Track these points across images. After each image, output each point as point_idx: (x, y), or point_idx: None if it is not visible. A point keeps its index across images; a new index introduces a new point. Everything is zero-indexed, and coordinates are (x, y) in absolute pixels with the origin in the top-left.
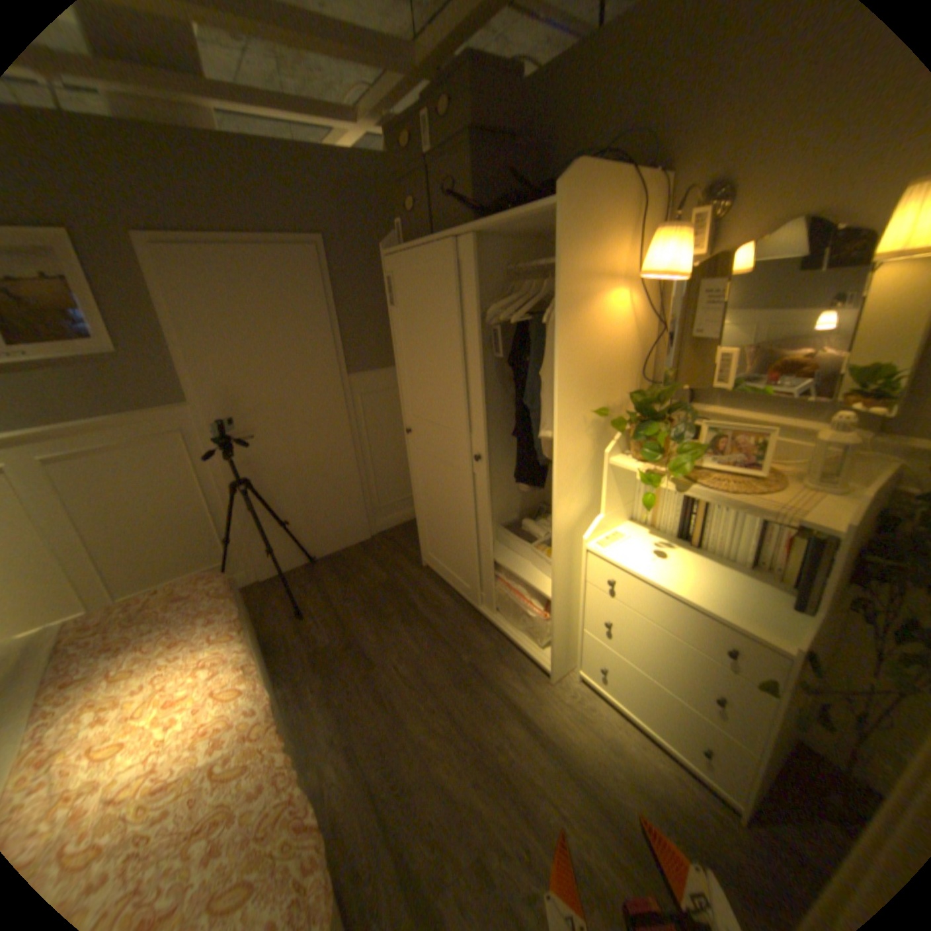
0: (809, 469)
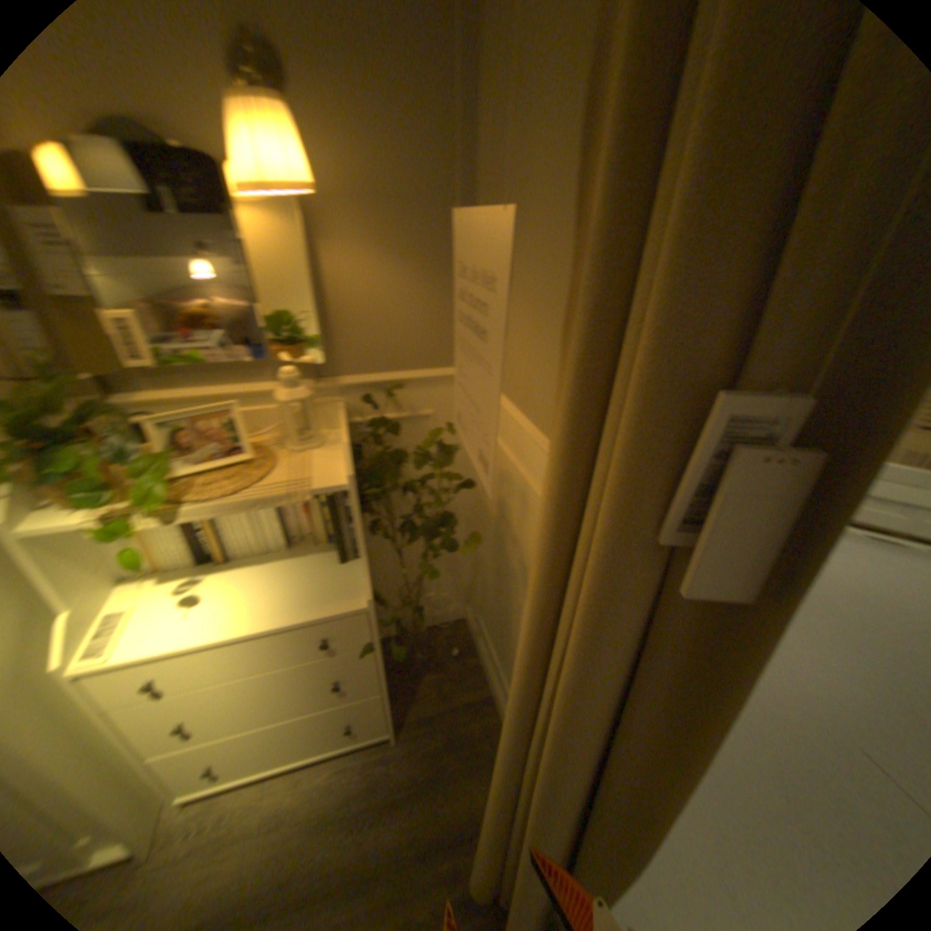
0: (279, 430)
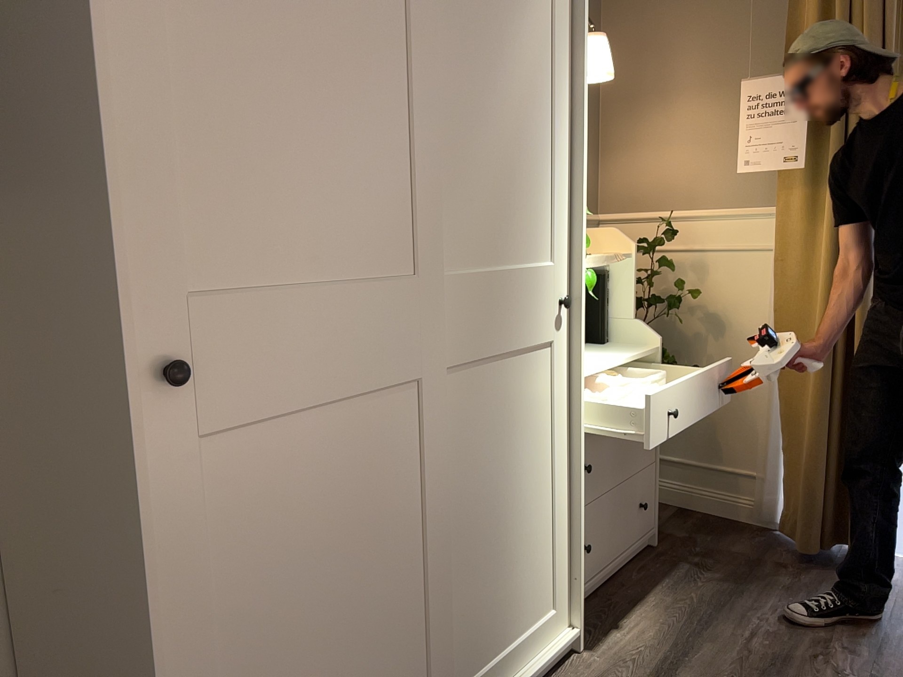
0: None
